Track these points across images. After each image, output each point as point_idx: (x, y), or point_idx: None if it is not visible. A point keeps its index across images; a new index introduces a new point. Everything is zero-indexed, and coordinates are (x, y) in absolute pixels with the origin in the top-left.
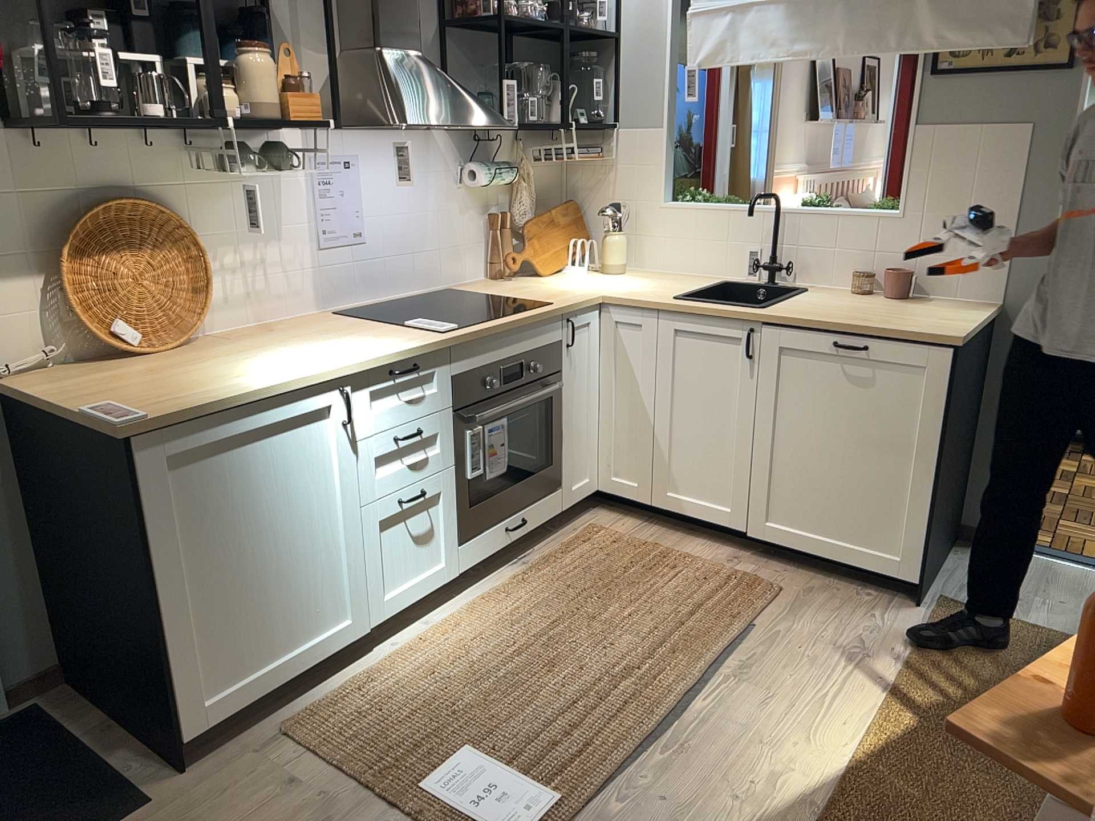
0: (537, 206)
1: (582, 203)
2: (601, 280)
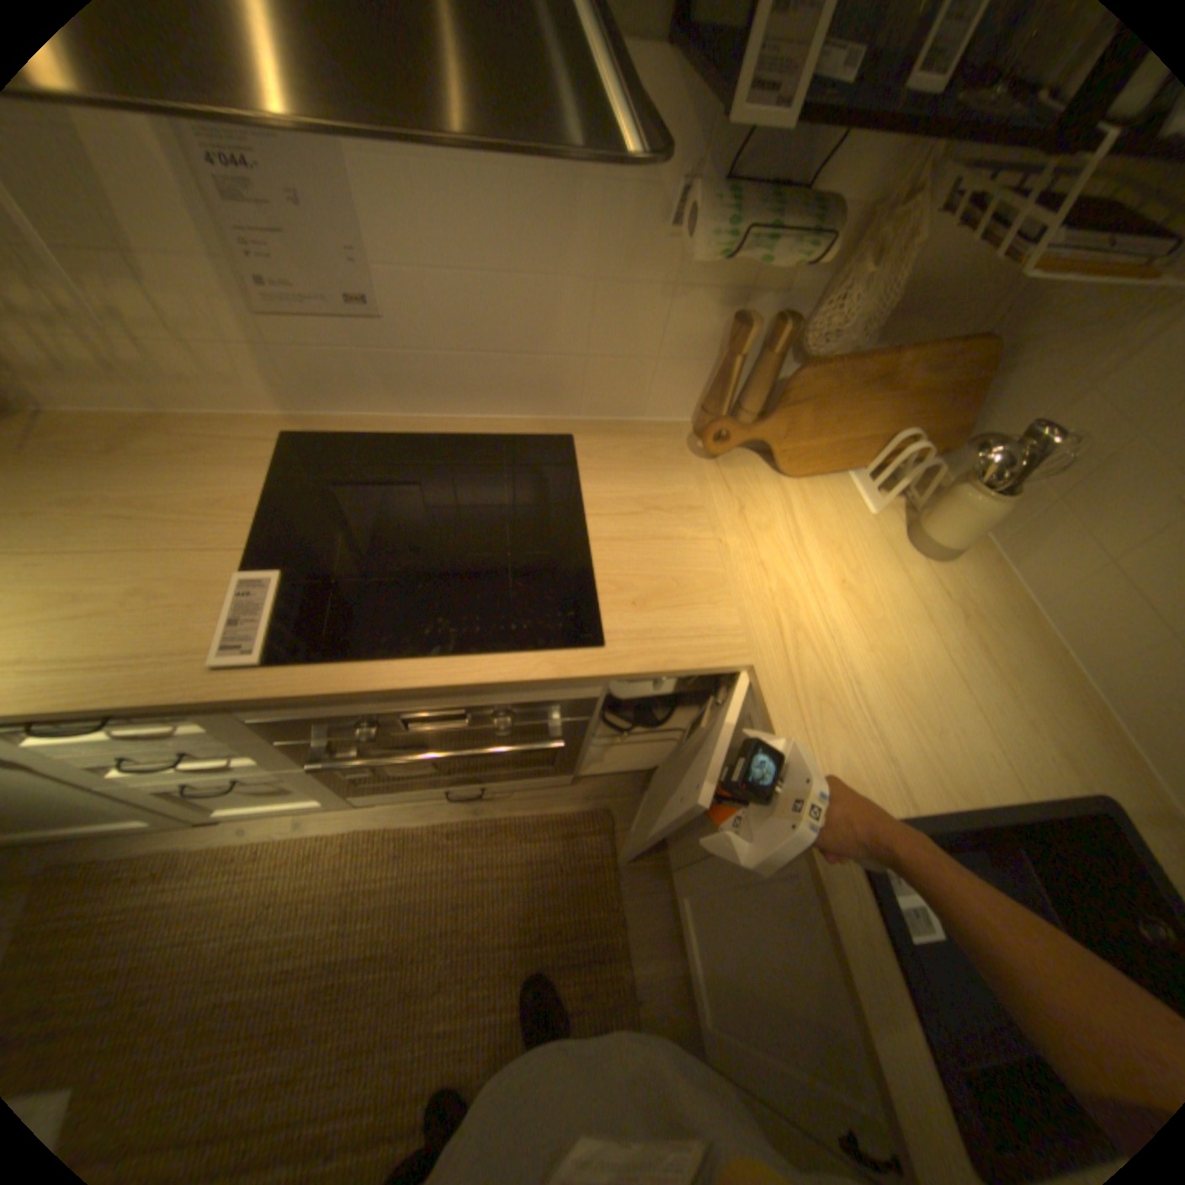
0: (907, 311)
1: (1028, 342)
2: (855, 568)
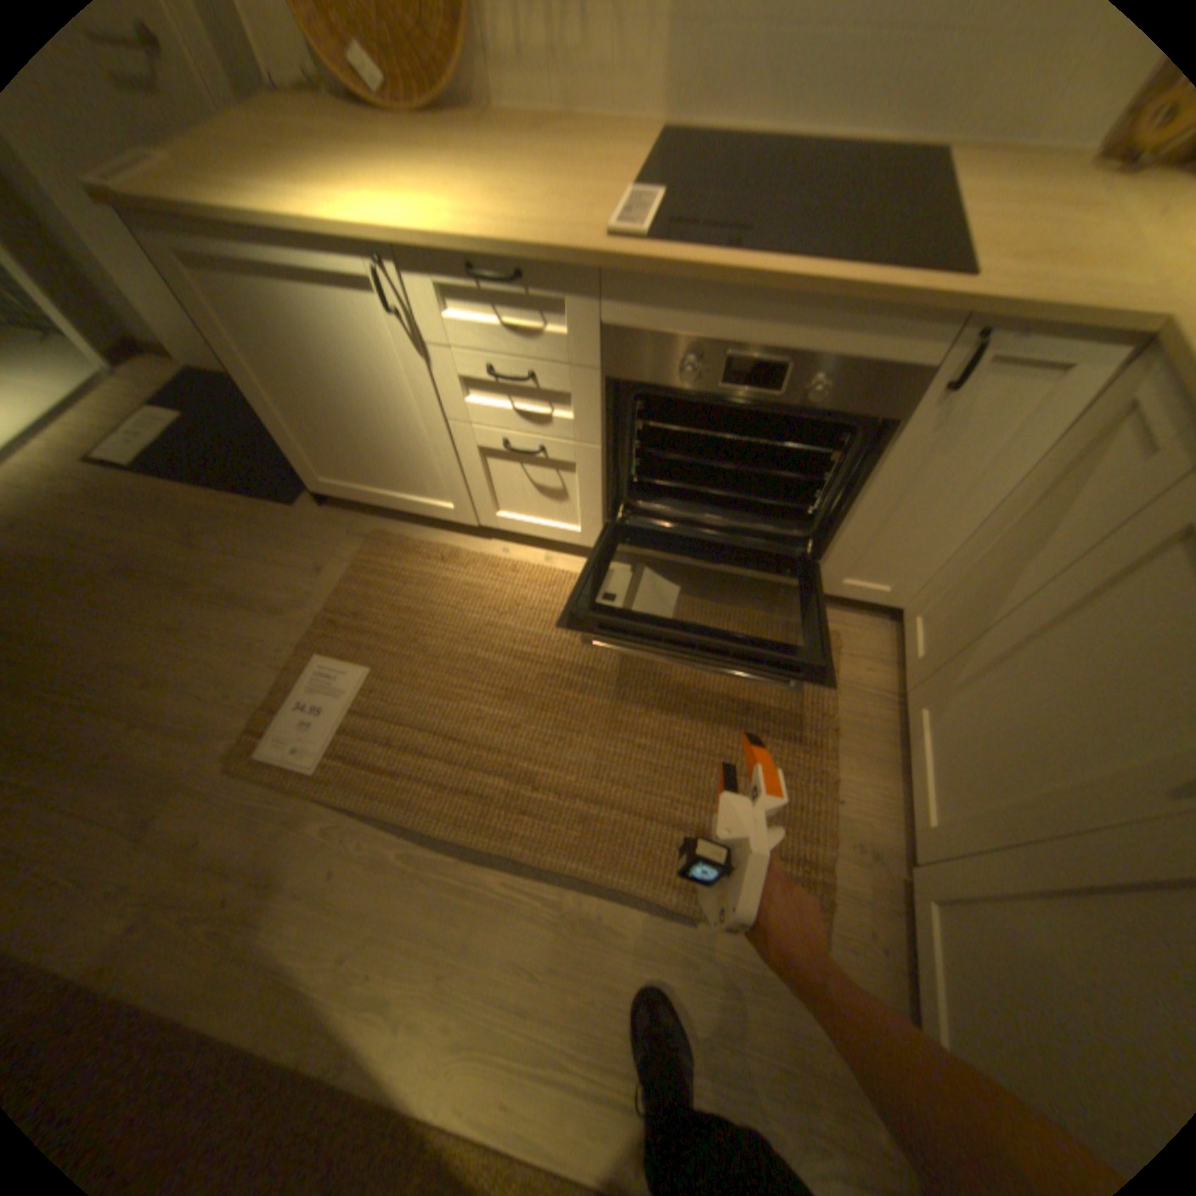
0: None
1: None
2: None
